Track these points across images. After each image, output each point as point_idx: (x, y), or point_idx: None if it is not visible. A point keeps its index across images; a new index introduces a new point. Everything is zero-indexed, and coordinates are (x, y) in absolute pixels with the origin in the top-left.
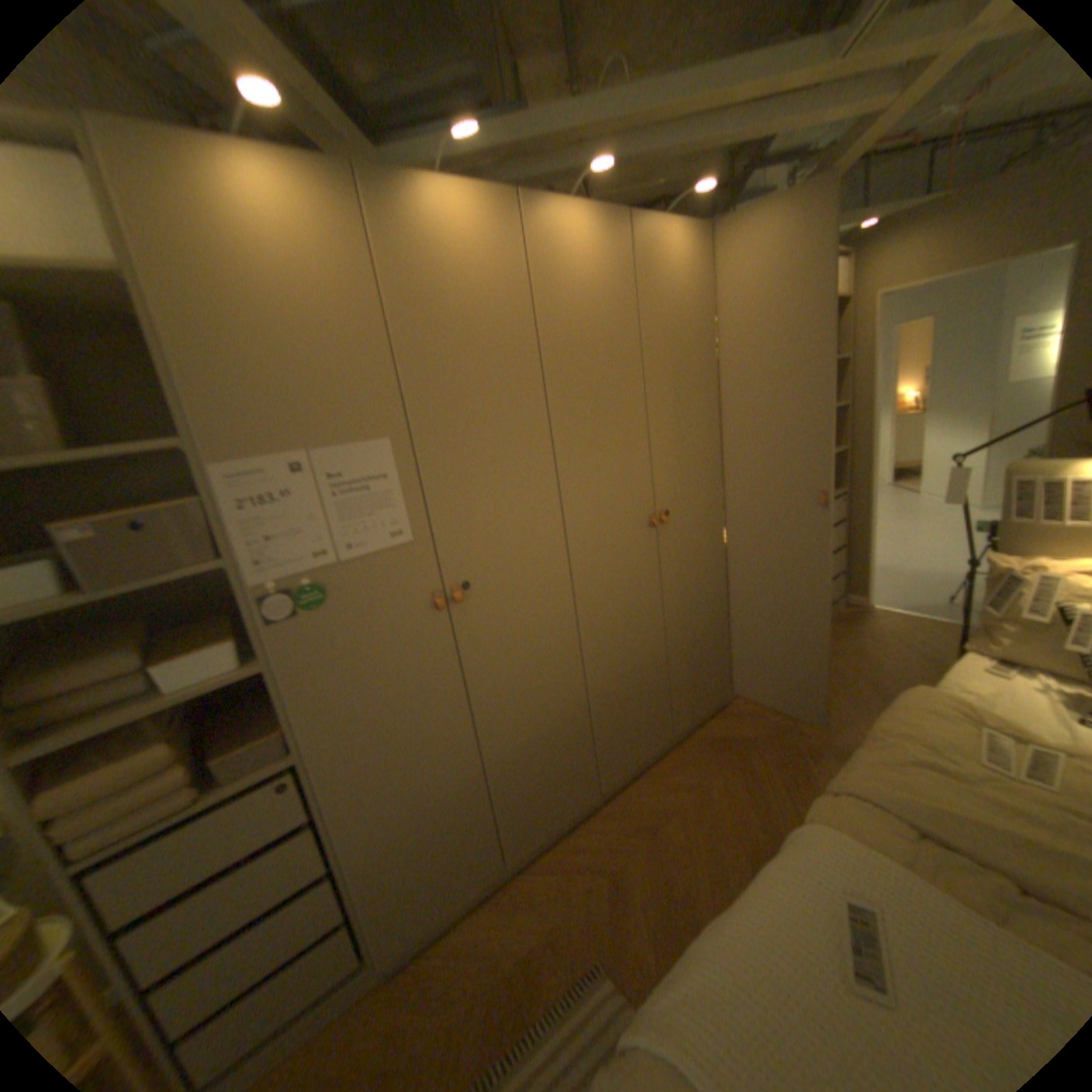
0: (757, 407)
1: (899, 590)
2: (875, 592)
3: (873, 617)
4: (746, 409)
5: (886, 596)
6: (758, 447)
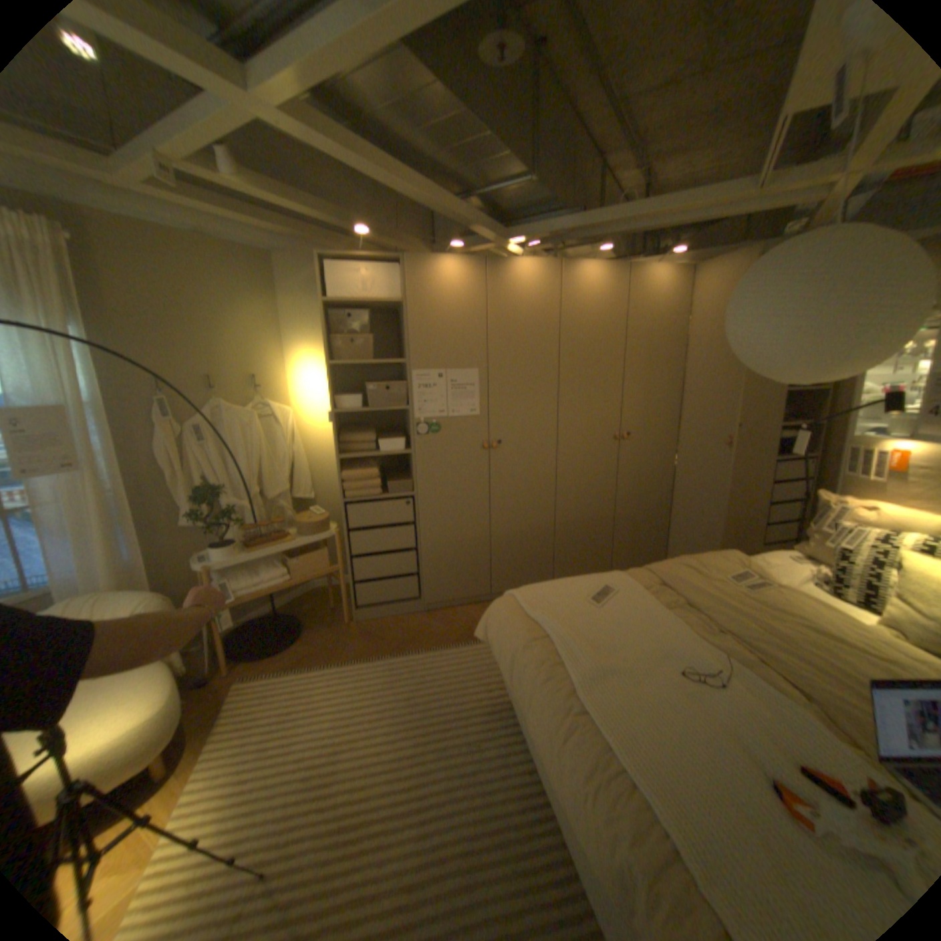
0: (718, 380)
1: None
2: None
3: None
4: (707, 380)
5: None
6: (715, 406)
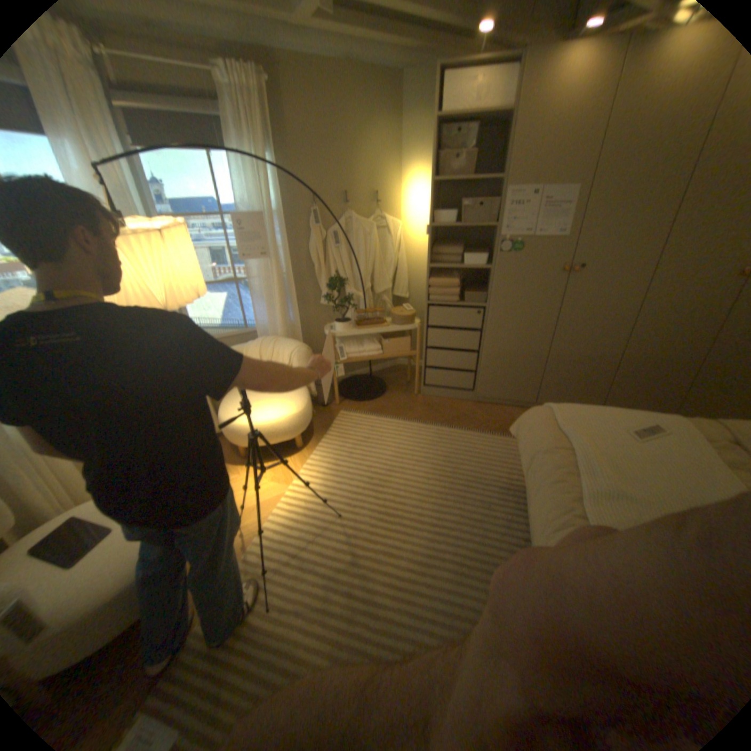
0: None
1: None
2: None
3: None
4: None
5: None
6: None
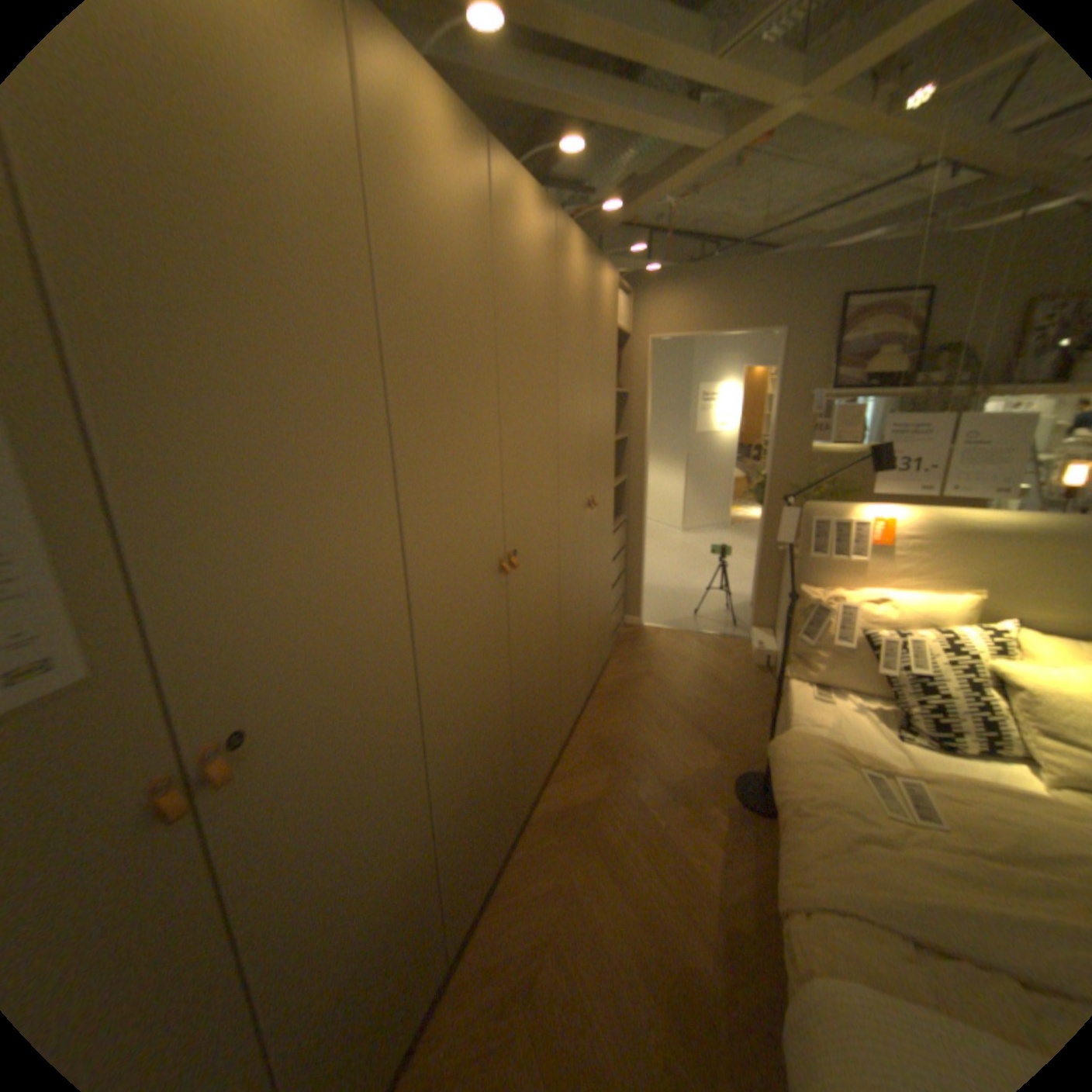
0: (582, 430)
1: (655, 606)
2: (644, 611)
3: (647, 635)
4: (575, 431)
5: (648, 613)
6: (582, 473)
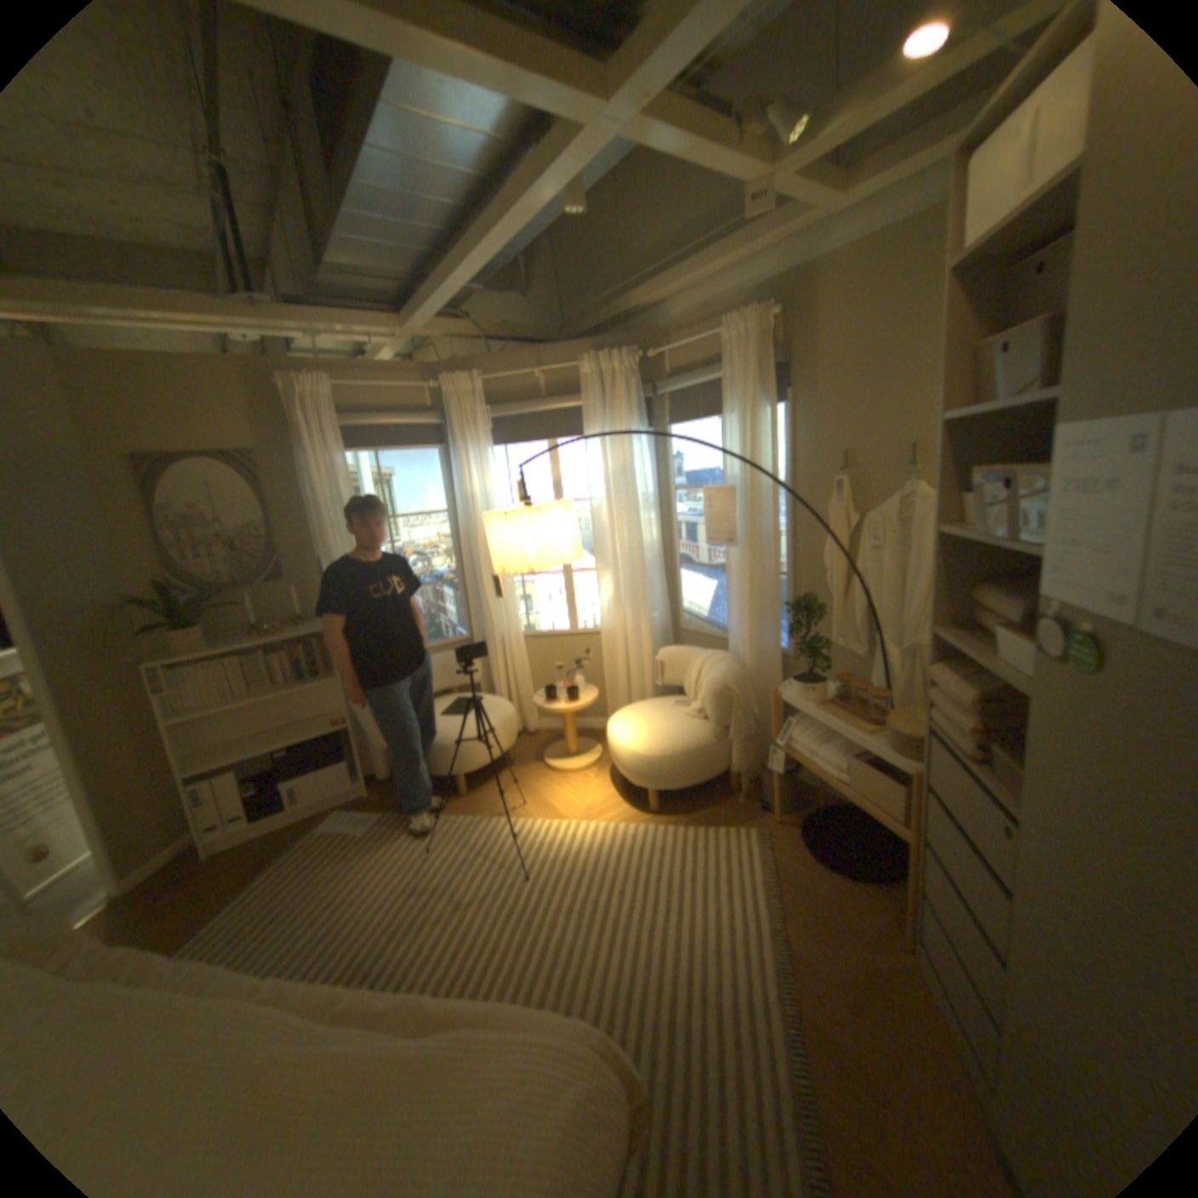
0: None
1: None
2: None
3: None
4: None
5: None
6: None
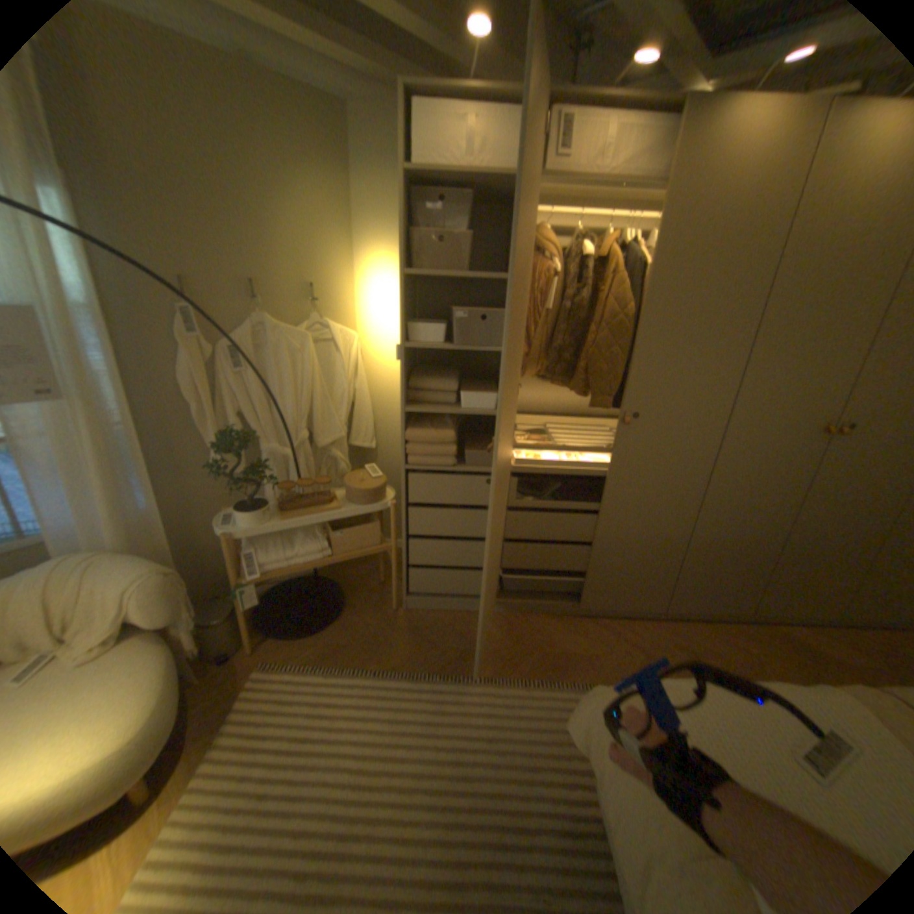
0: None
1: None
2: None
3: None
4: None
5: None
6: None
